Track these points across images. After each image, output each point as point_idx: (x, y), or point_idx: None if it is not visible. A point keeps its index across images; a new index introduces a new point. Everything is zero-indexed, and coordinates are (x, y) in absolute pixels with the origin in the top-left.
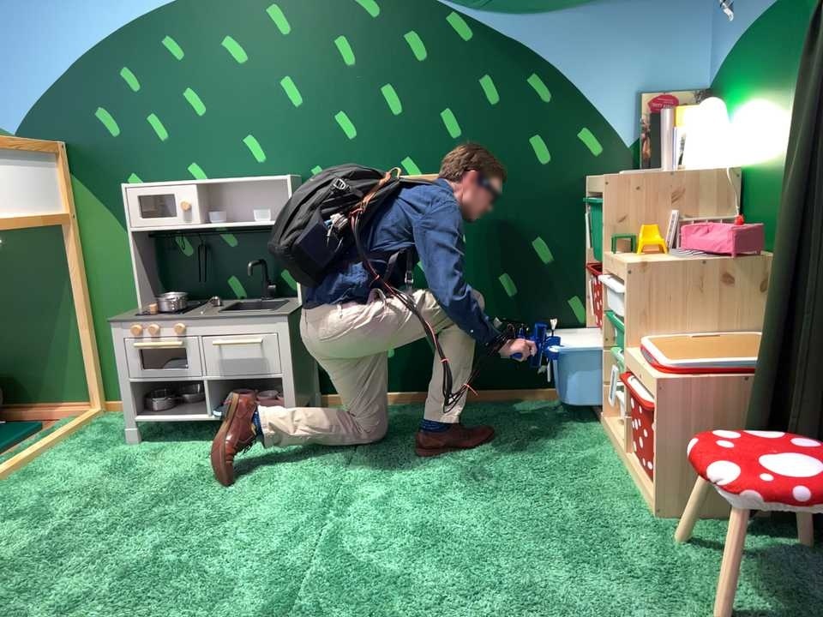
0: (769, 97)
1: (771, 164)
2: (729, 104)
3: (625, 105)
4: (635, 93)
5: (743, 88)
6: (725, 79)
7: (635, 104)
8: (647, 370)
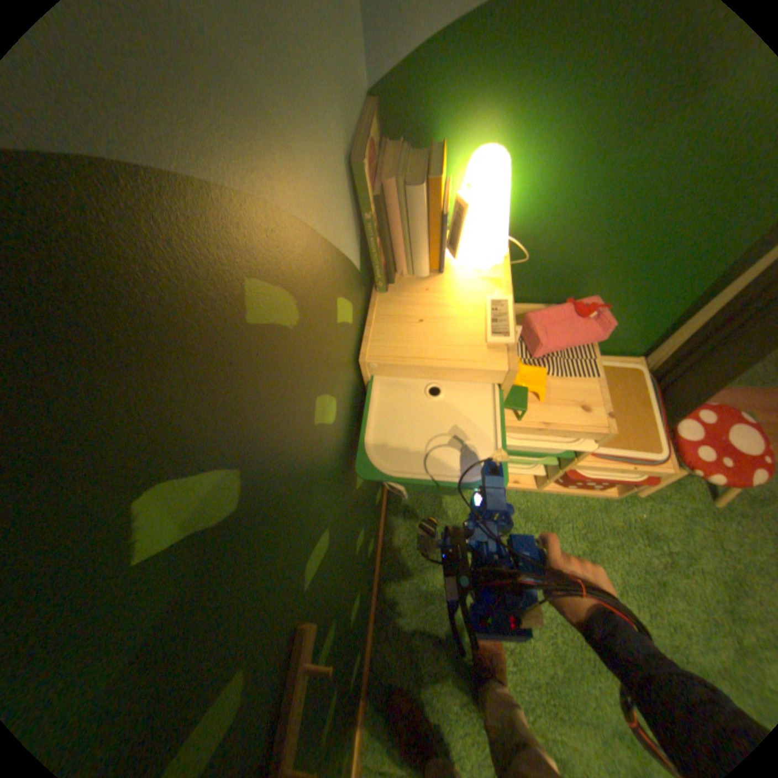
0: (600, 138)
1: (577, 227)
2: (462, 132)
3: (350, 195)
4: (350, 158)
5: (517, 111)
6: (448, 81)
7: (353, 184)
8: (644, 468)
